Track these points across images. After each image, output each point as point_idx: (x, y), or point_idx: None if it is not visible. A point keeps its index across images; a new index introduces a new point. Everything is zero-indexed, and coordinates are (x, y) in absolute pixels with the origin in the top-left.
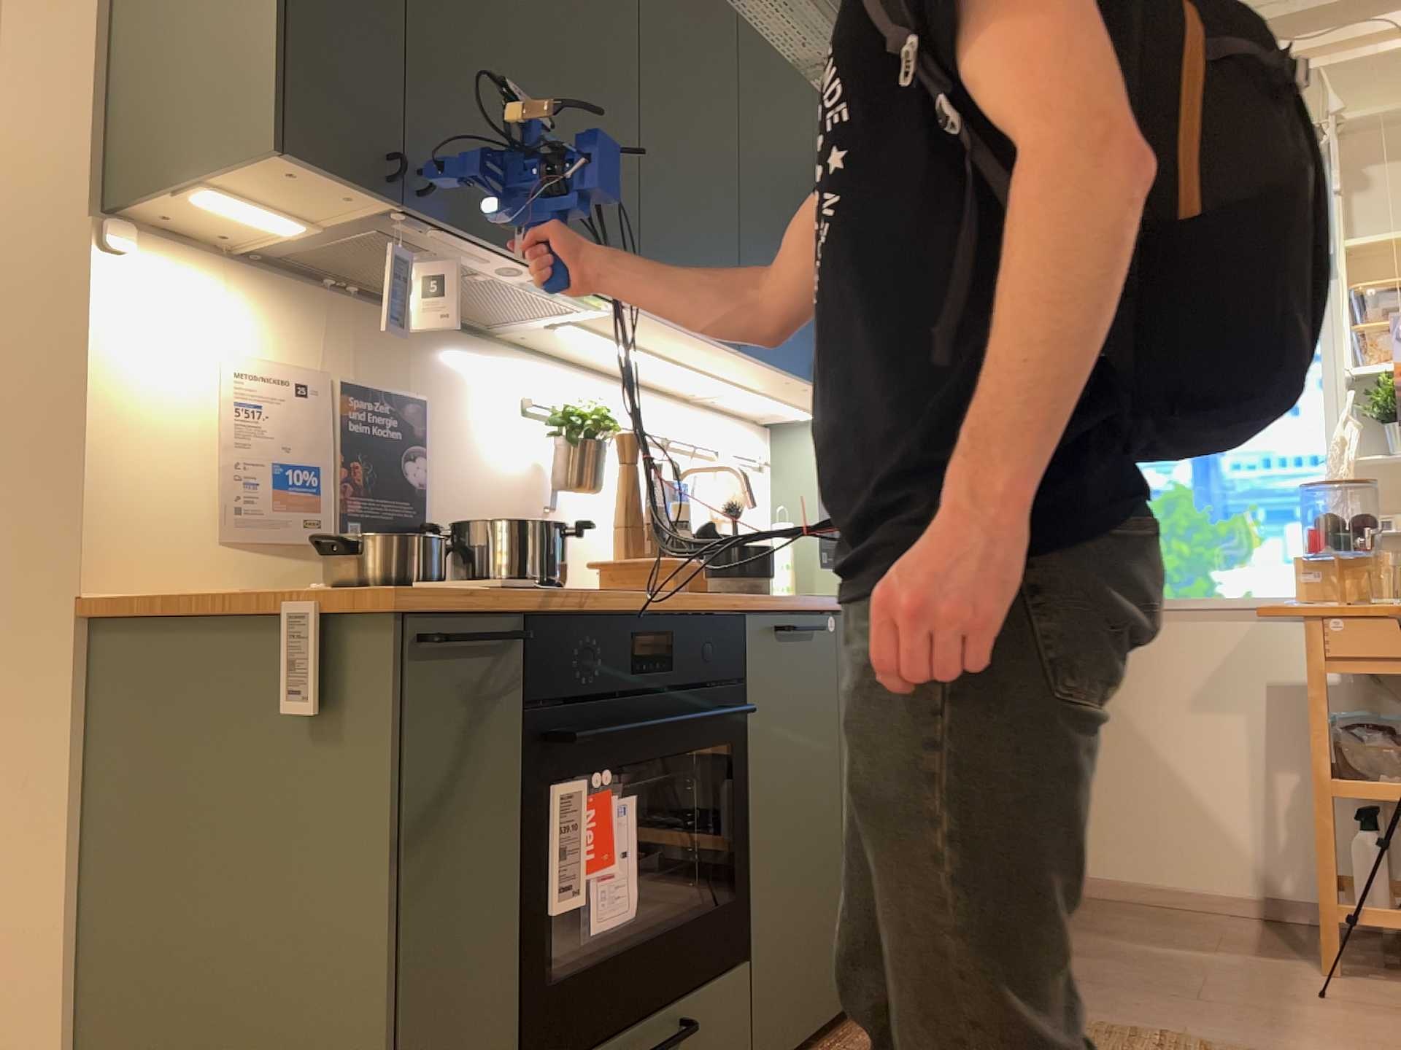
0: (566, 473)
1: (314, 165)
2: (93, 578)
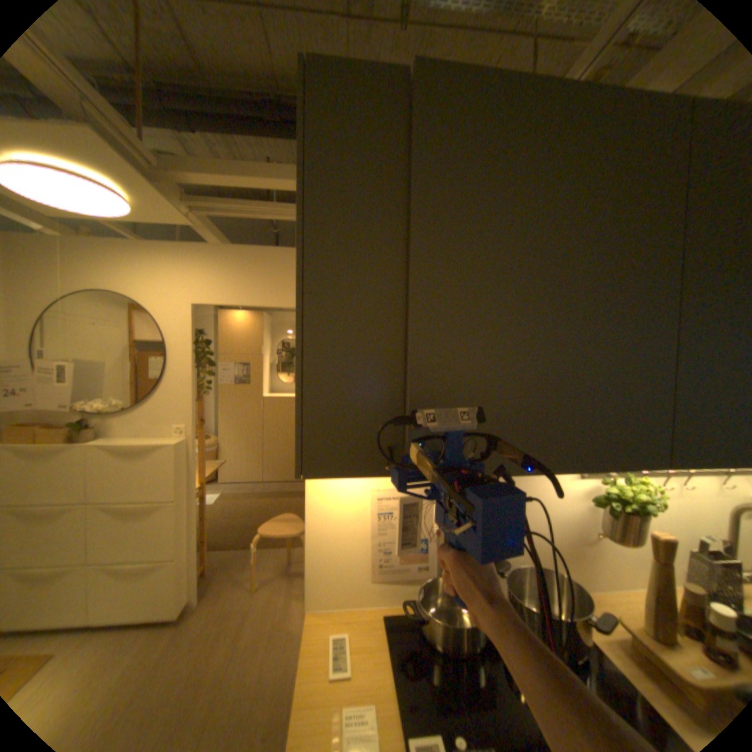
0: (613, 529)
1: (331, 471)
2: (310, 605)
